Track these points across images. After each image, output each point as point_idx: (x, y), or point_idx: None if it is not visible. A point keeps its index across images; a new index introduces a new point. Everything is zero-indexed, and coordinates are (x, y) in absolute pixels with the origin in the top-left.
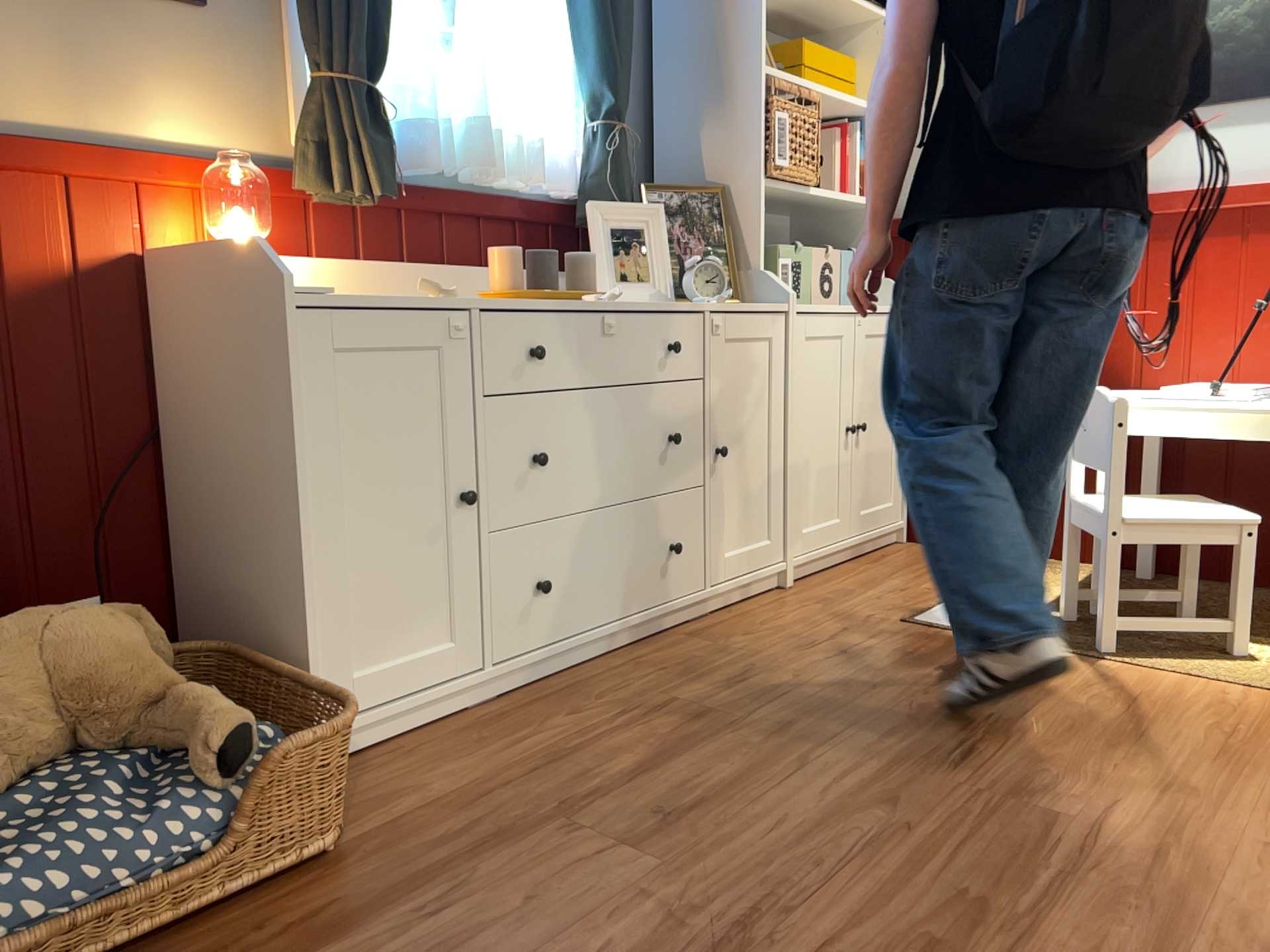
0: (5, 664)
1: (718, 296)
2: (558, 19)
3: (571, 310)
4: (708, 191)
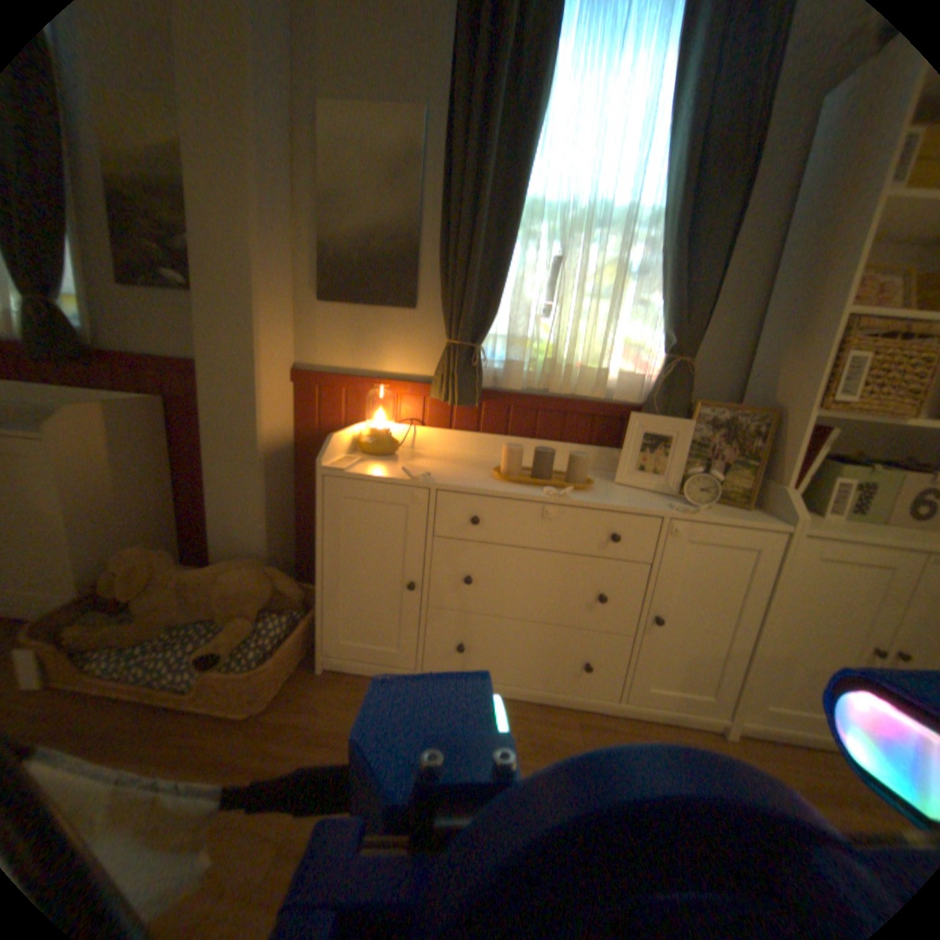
0: (208, 582)
1: (708, 505)
2: (654, 282)
3: (517, 499)
4: (774, 410)
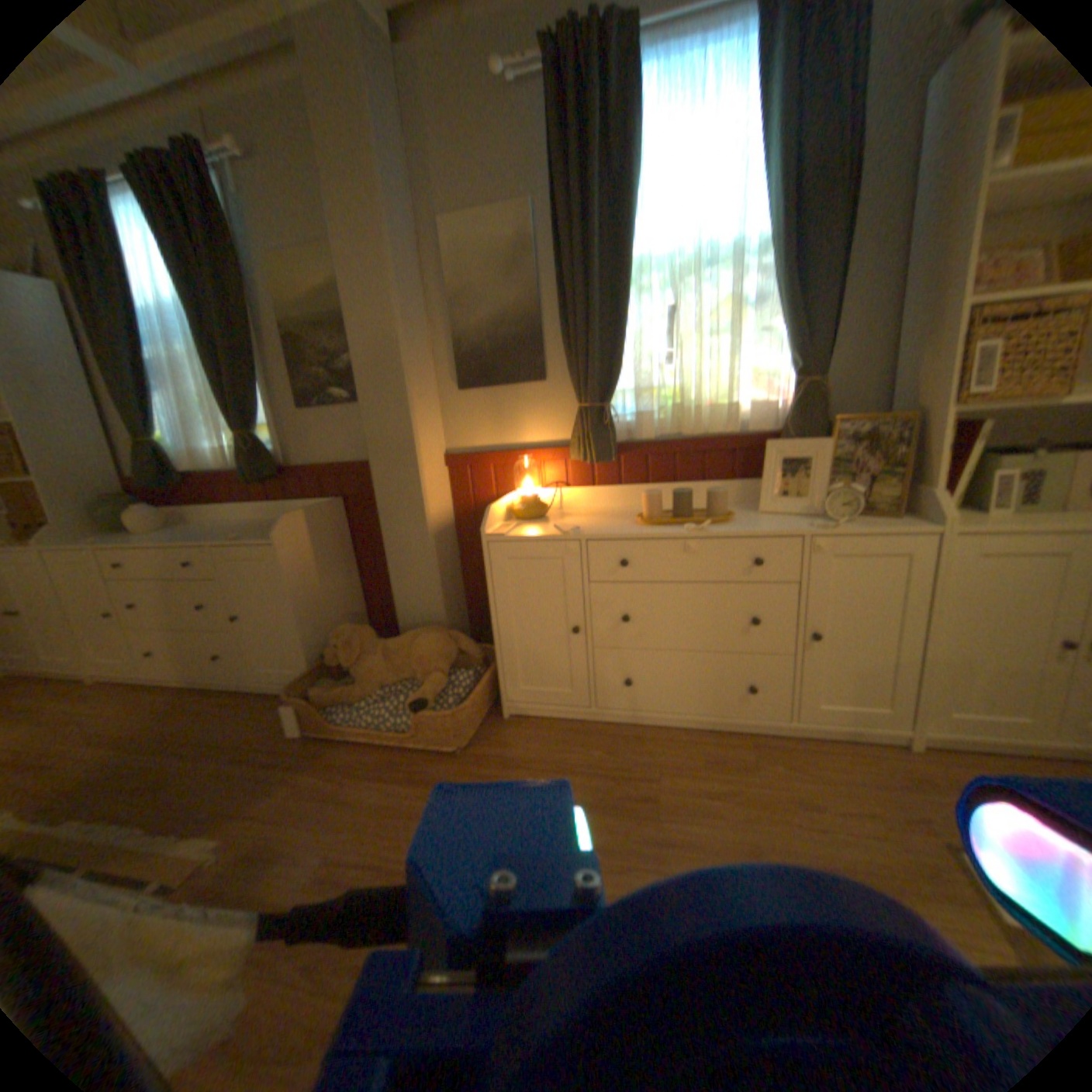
0: (406, 646)
1: (851, 518)
2: (772, 307)
3: (659, 538)
4: (919, 412)
